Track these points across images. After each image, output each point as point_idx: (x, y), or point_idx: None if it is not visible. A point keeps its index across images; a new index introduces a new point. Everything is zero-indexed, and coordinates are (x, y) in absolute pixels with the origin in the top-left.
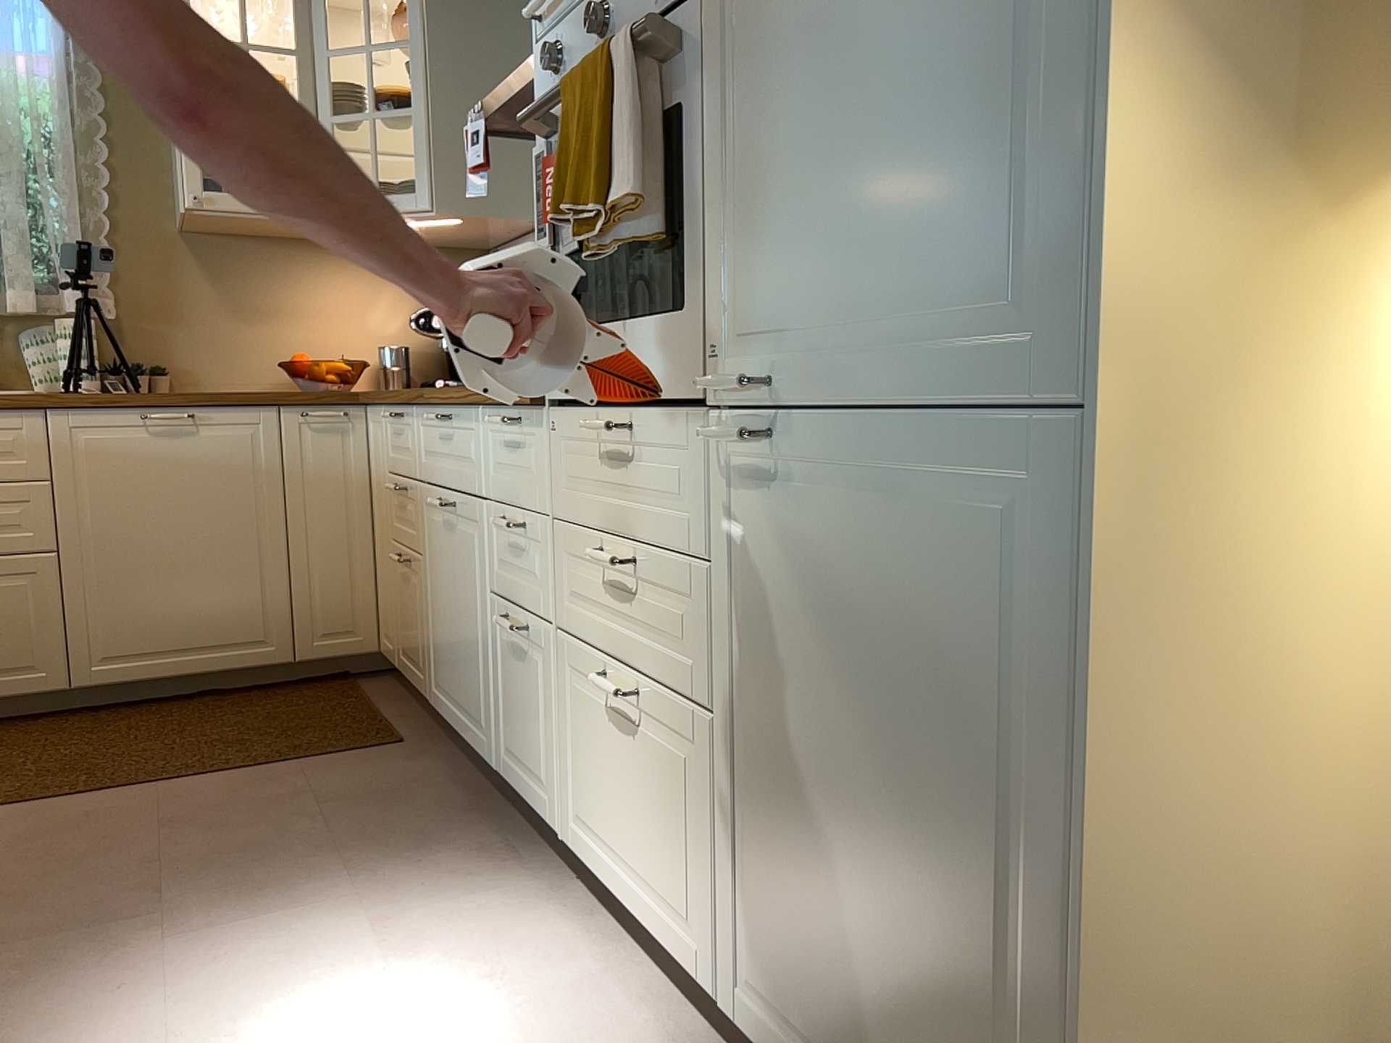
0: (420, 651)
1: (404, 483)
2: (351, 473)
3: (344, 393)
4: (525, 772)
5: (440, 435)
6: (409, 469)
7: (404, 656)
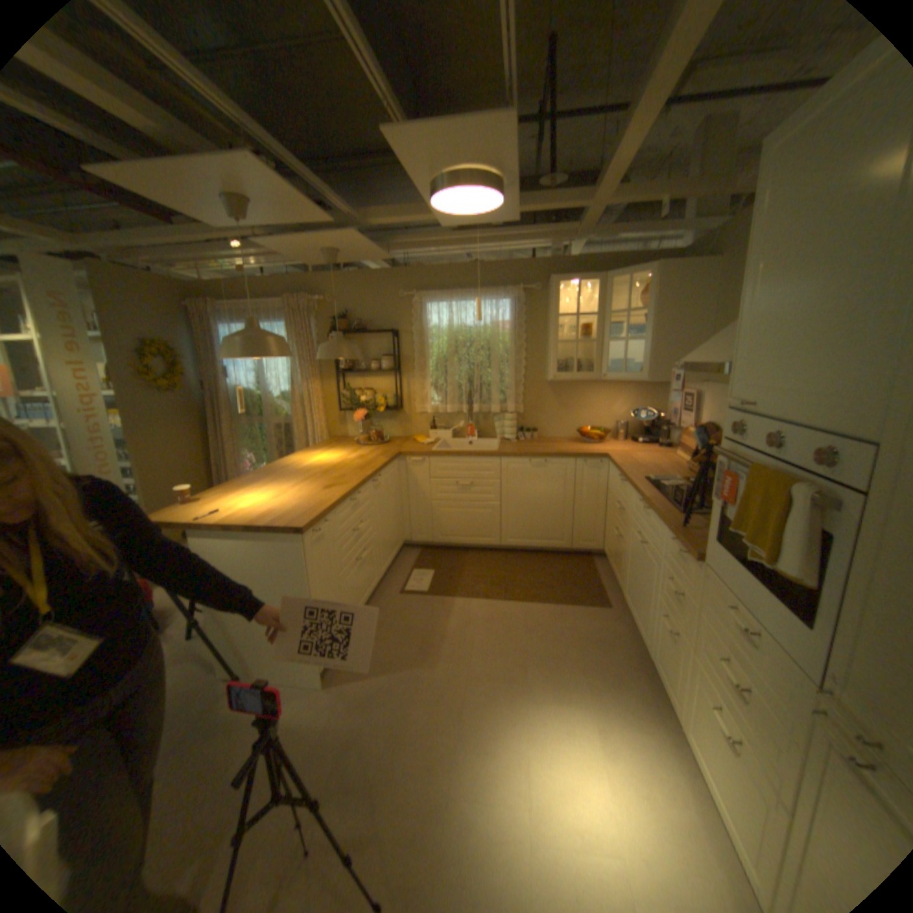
0: (621, 573)
1: (622, 507)
2: (599, 484)
3: (600, 454)
4: (665, 679)
5: (642, 509)
6: (626, 504)
7: (614, 566)
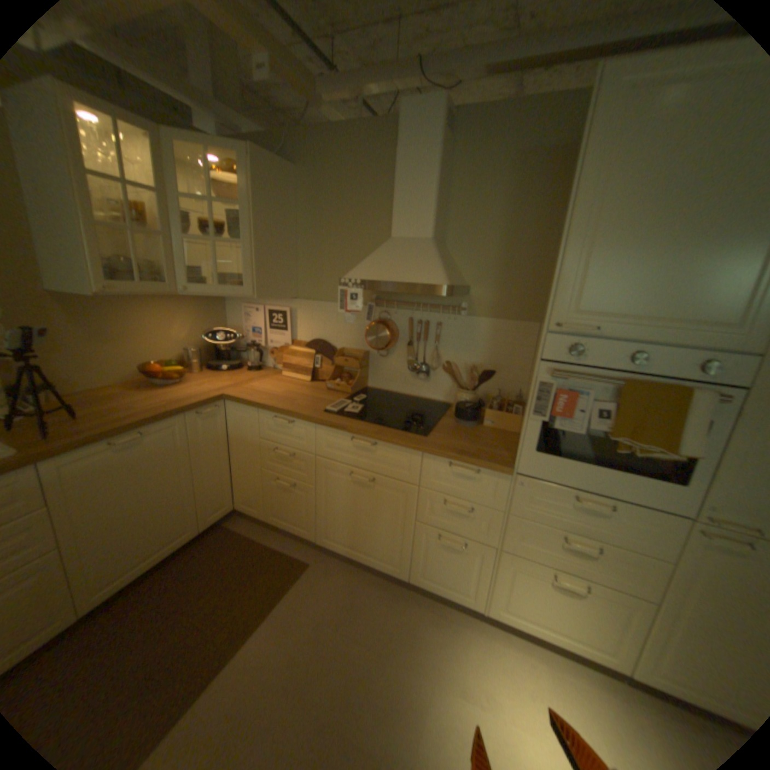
0: (303, 521)
1: (290, 451)
2: (218, 435)
3: (214, 397)
4: (443, 587)
5: (354, 445)
6: (300, 447)
7: (276, 519)
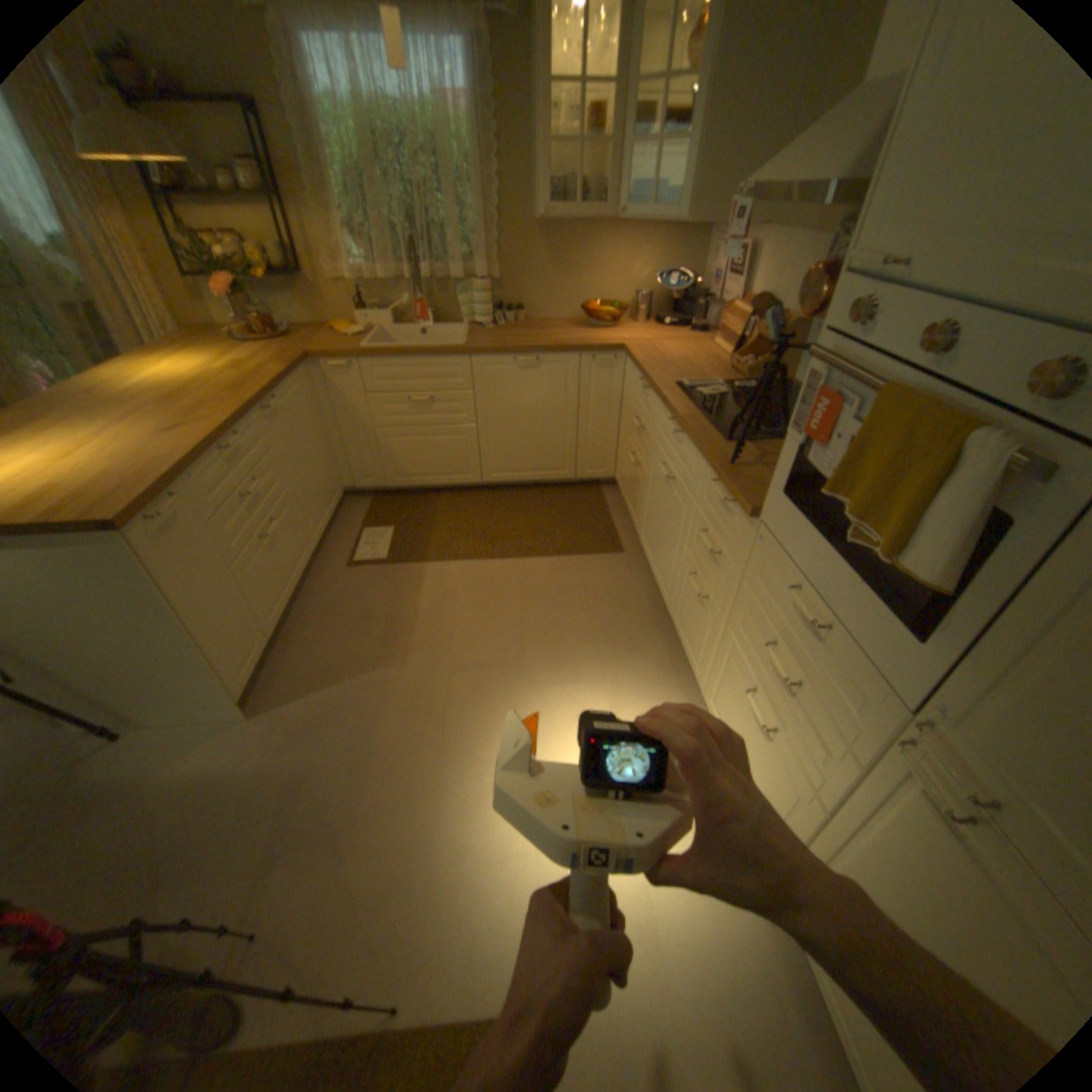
0: (636, 510)
1: (643, 425)
2: (612, 391)
3: (614, 346)
4: (686, 640)
5: (672, 432)
6: (647, 422)
7: (627, 499)
